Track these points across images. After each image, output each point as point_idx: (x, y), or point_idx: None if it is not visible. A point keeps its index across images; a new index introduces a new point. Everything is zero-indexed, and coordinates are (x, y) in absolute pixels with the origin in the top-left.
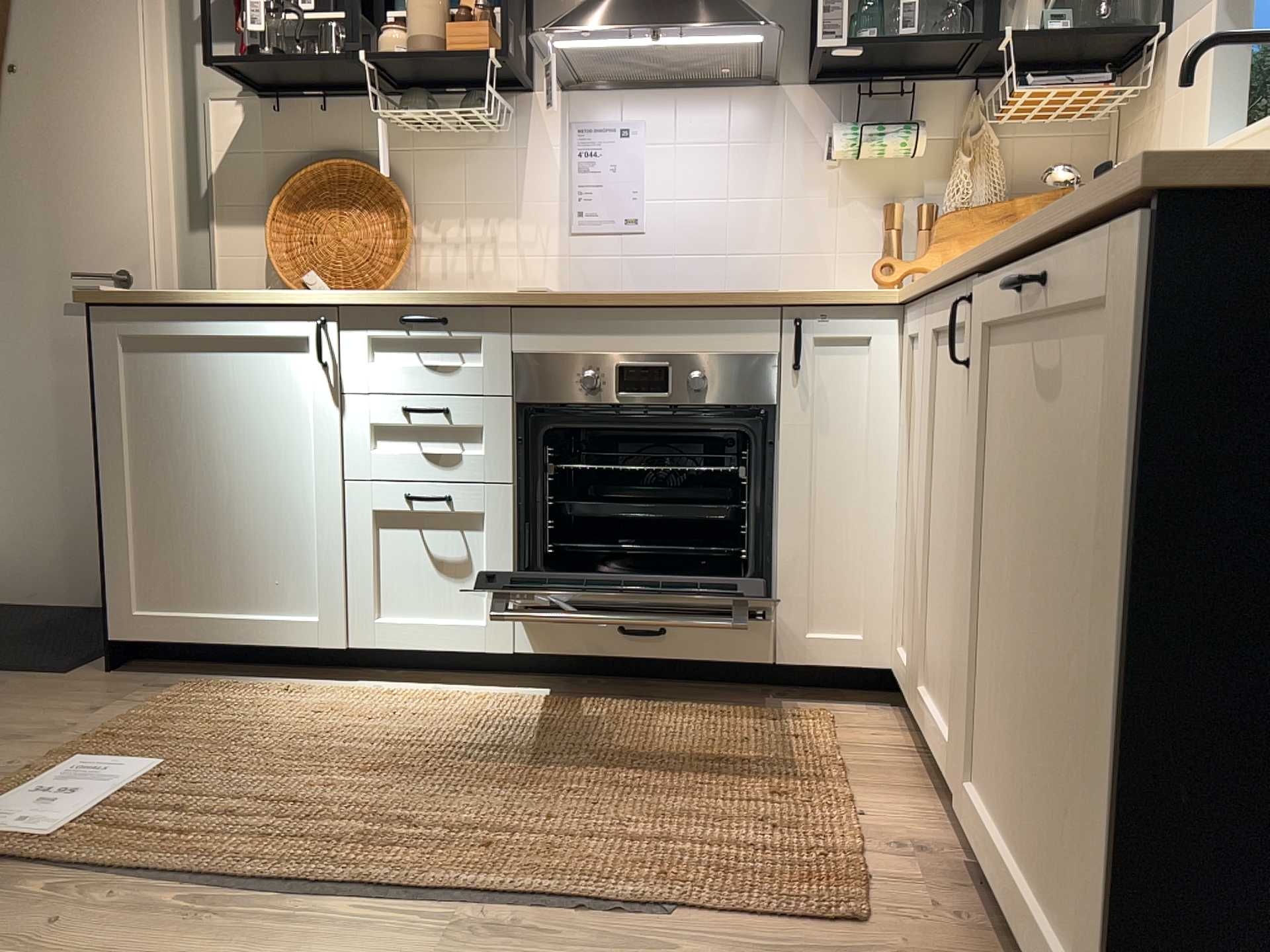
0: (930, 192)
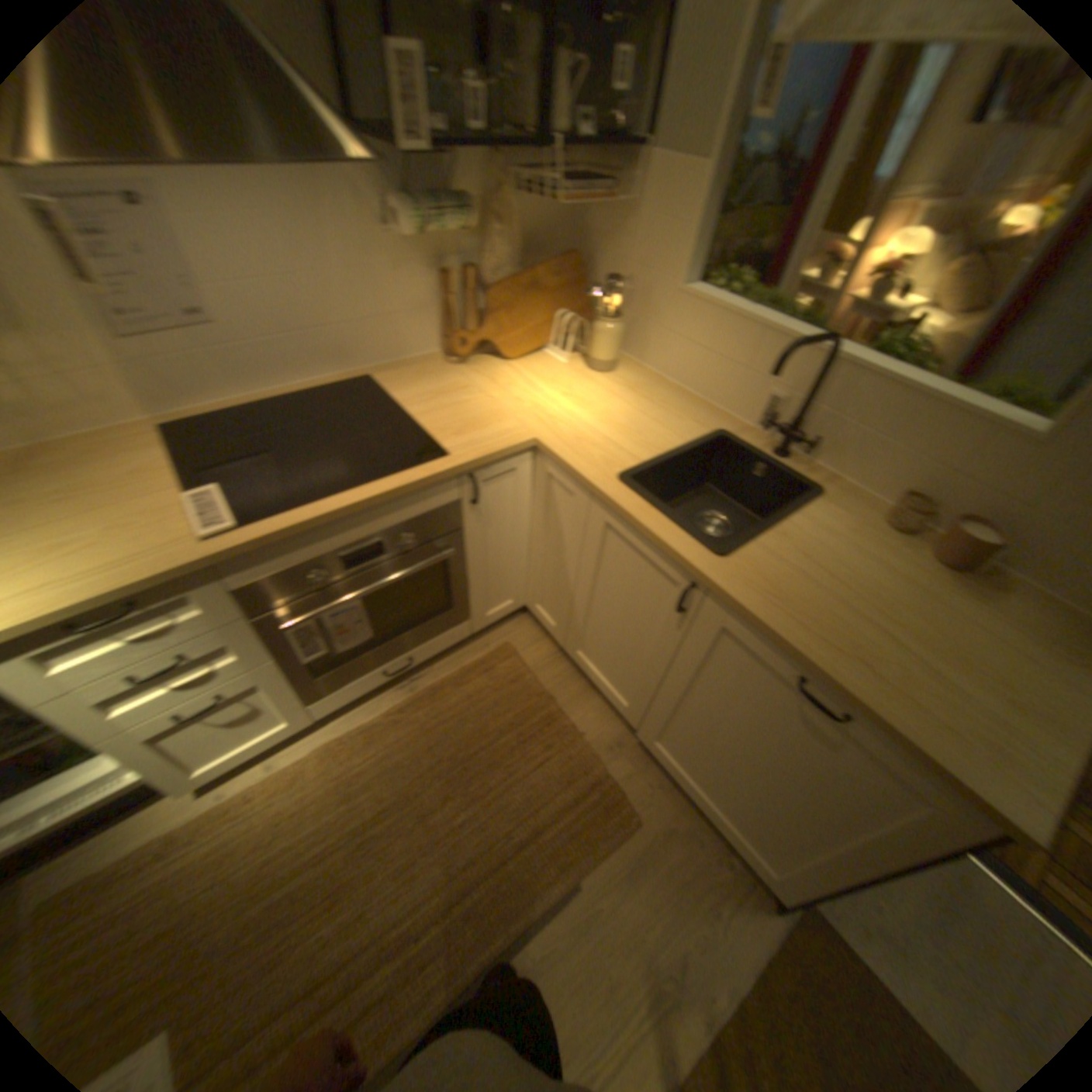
0: (472, 249)
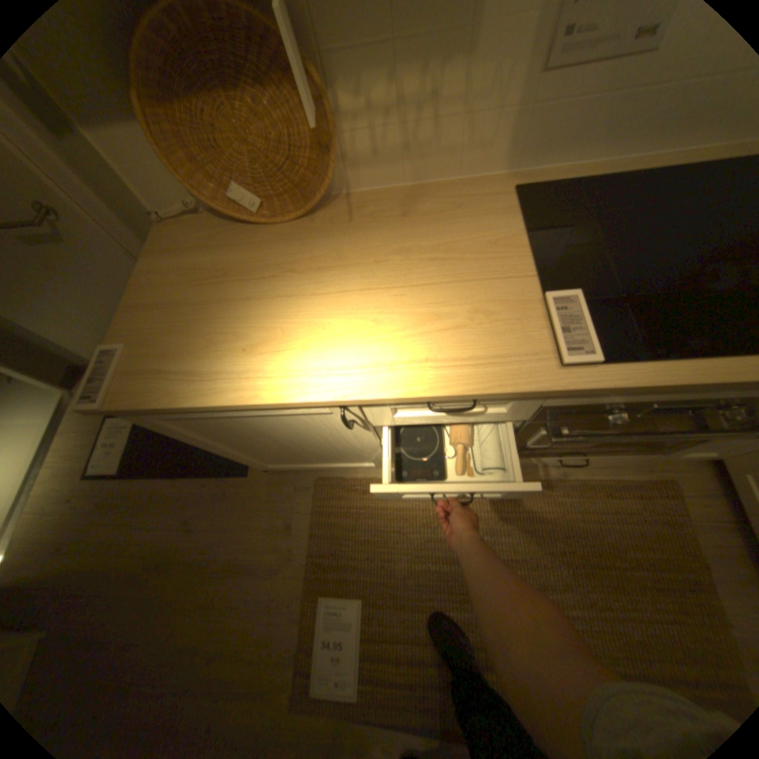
0: None
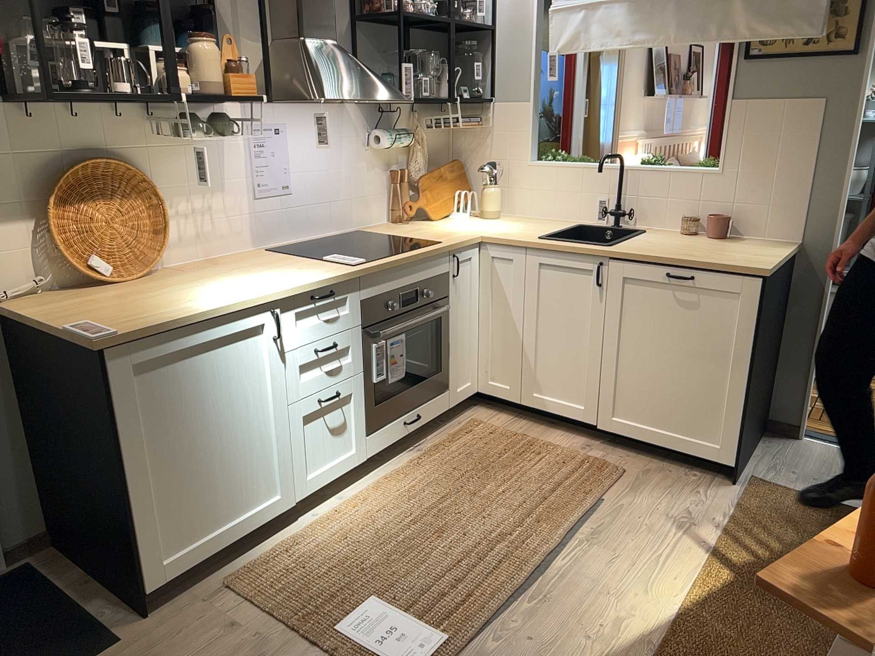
0: (402, 160)
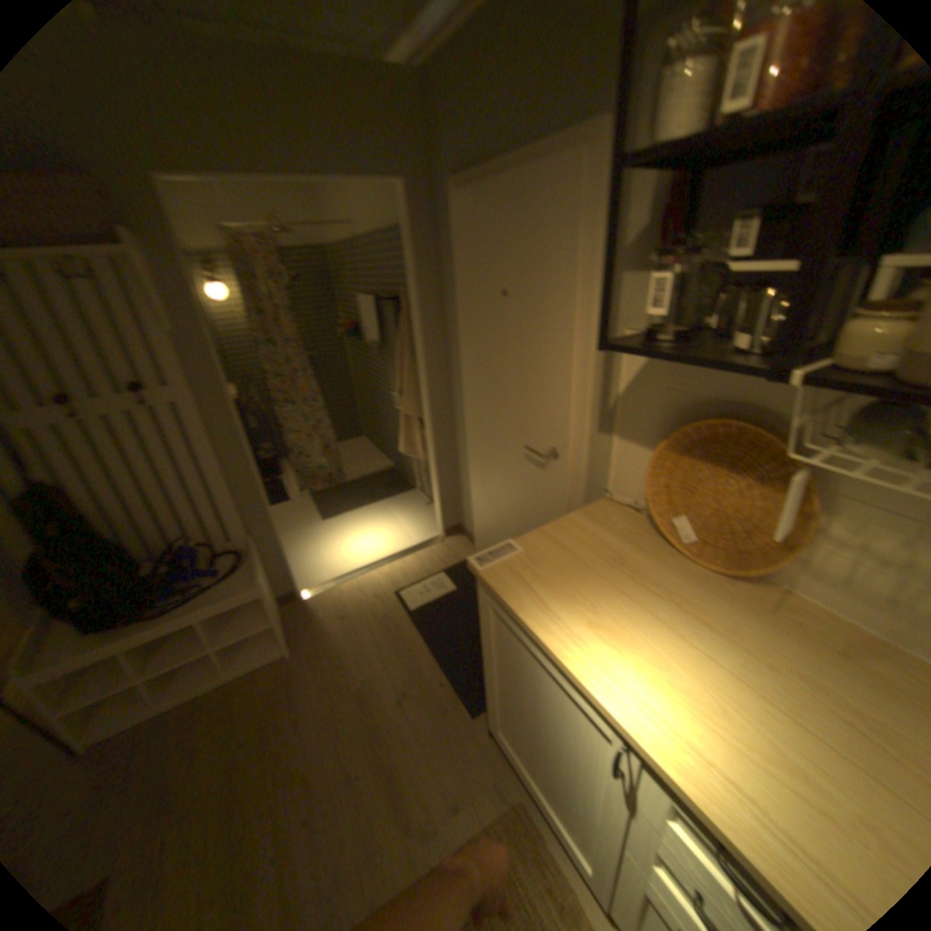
0: None
